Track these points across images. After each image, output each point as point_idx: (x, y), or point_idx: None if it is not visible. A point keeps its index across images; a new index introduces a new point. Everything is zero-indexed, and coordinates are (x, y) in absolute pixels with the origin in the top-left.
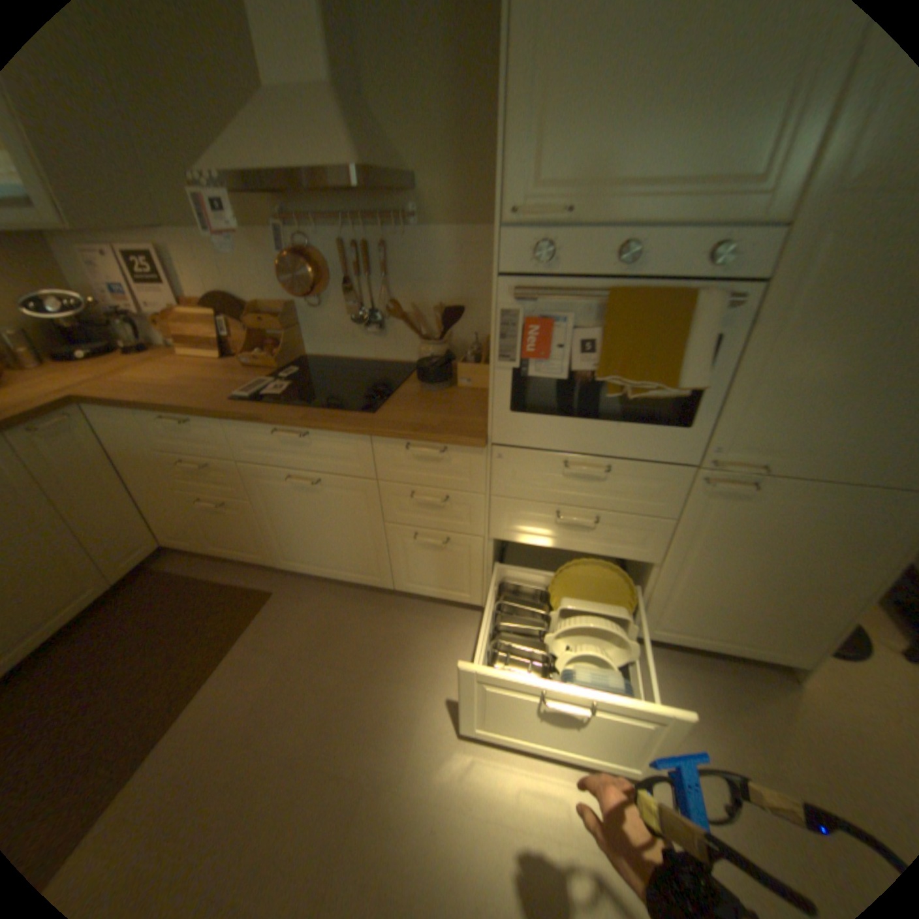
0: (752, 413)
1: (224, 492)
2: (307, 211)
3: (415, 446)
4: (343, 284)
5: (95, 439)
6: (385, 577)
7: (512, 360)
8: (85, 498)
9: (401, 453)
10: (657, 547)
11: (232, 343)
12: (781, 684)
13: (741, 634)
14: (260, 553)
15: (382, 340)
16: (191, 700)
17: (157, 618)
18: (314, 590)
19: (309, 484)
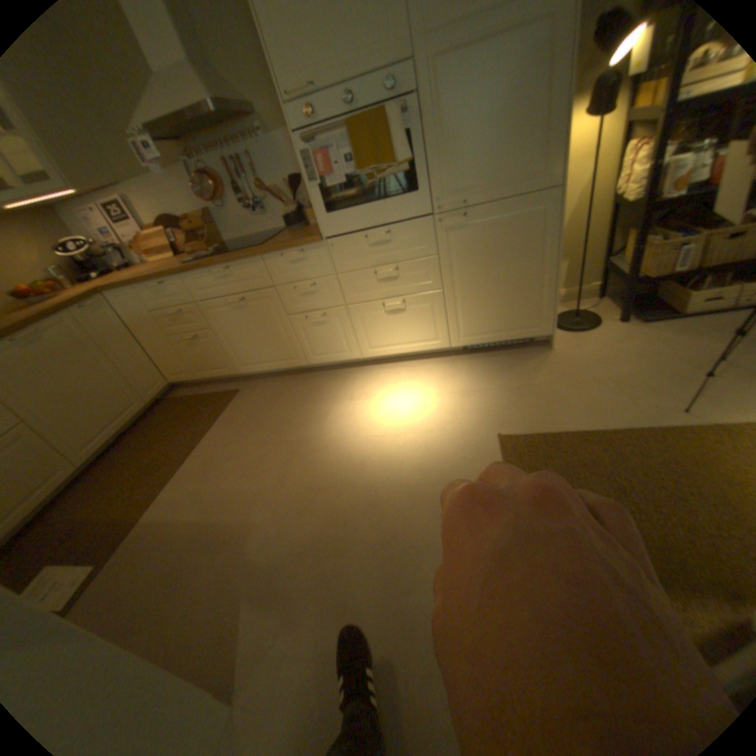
0: (444, 169)
1: (195, 327)
2: (200, 146)
3: (286, 253)
4: (233, 185)
5: (116, 315)
6: (301, 357)
7: (316, 179)
8: (119, 349)
9: (281, 262)
10: (435, 276)
11: (180, 245)
12: (542, 350)
13: (505, 322)
14: (227, 367)
15: (266, 217)
16: (205, 437)
17: (177, 414)
18: (265, 382)
19: (240, 303)
